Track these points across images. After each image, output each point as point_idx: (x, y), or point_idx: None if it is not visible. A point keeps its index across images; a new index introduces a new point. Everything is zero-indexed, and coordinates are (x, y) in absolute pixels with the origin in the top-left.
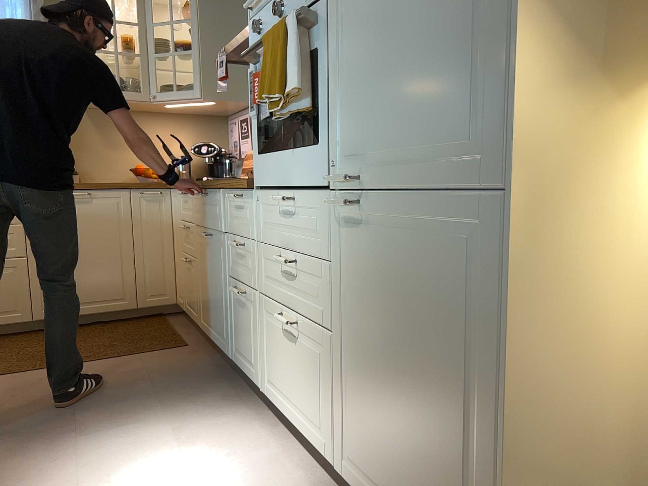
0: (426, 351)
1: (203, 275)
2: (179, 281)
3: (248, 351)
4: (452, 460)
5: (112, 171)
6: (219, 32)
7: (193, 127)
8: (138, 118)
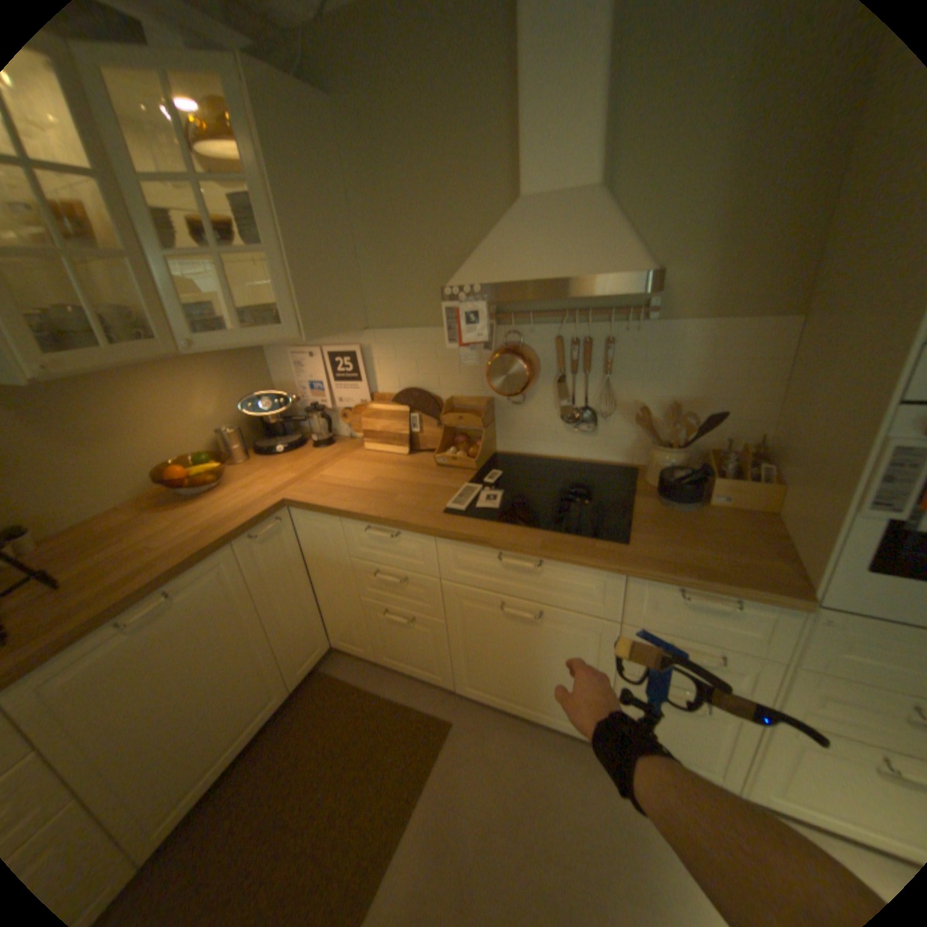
0: None
1: (482, 646)
2: (343, 626)
3: (696, 755)
4: None
5: (97, 490)
6: (301, 206)
7: (213, 364)
8: (111, 373)
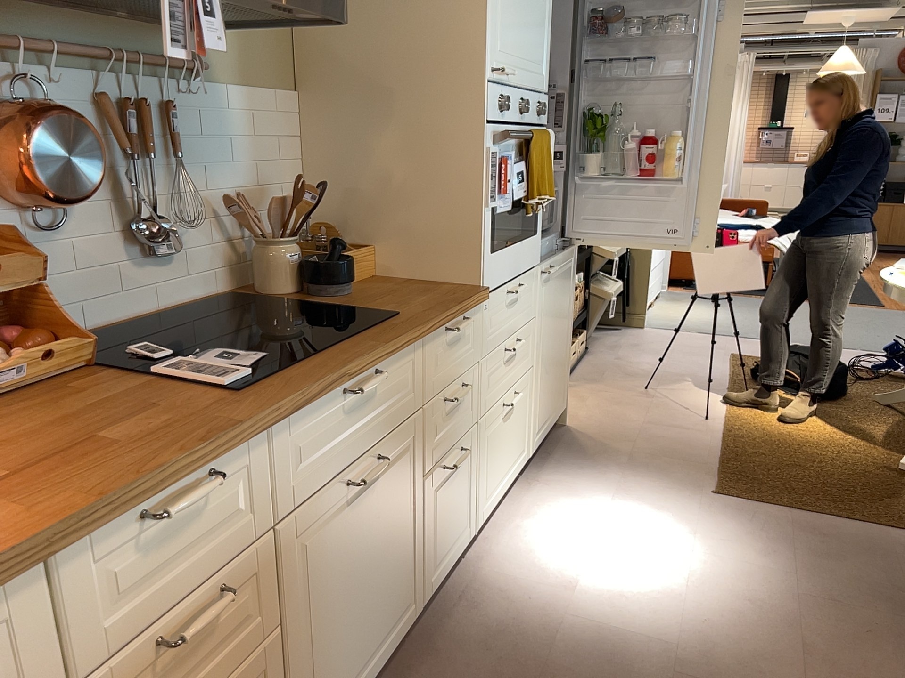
0: (561, 323)
1: (325, 610)
2: None
3: (459, 521)
4: (563, 360)
5: None
6: None
7: None
8: None
